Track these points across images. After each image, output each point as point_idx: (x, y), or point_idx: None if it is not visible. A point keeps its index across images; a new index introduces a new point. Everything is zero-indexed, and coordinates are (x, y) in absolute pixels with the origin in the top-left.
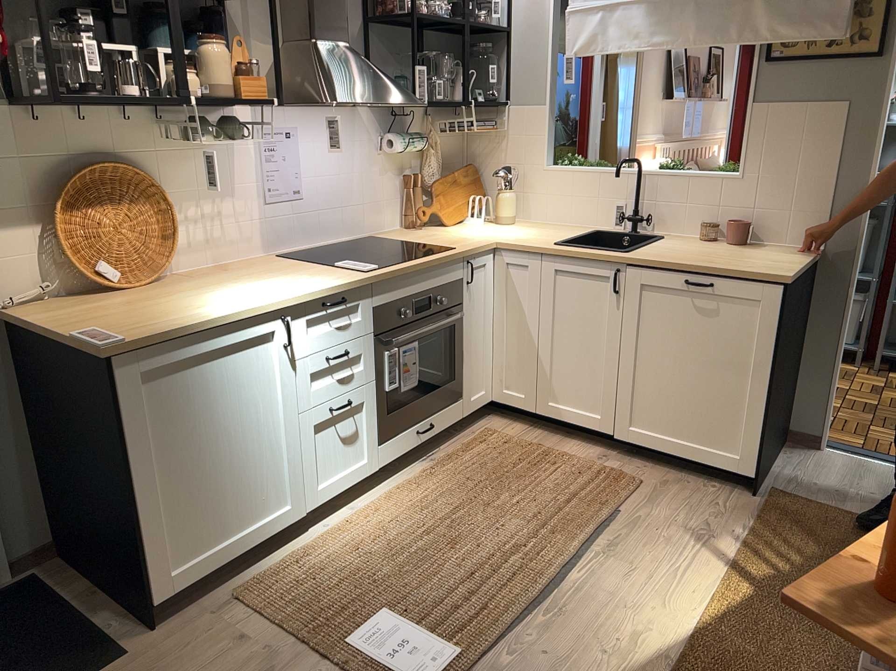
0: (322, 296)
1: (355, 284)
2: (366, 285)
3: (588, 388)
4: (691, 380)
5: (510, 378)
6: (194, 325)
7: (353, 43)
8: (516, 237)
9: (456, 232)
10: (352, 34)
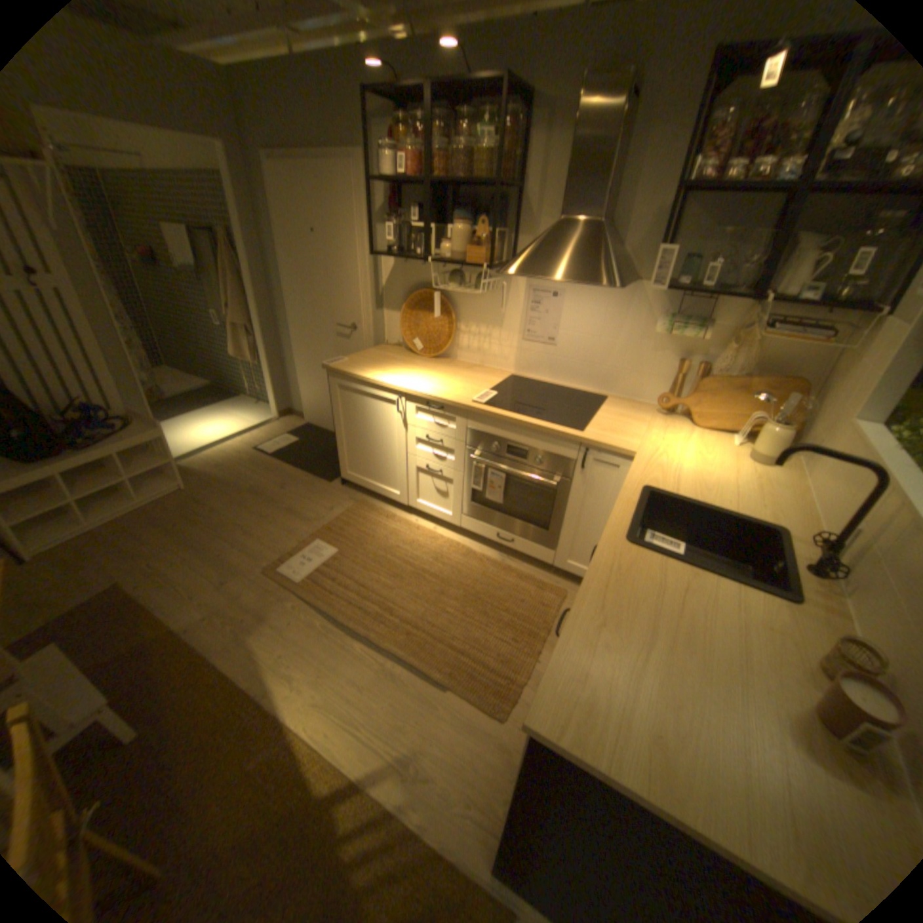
0: (425, 398)
1: (449, 403)
2: (461, 409)
3: None
4: None
5: None
6: (354, 374)
7: (658, 215)
8: (670, 464)
9: (671, 432)
10: (660, 205)
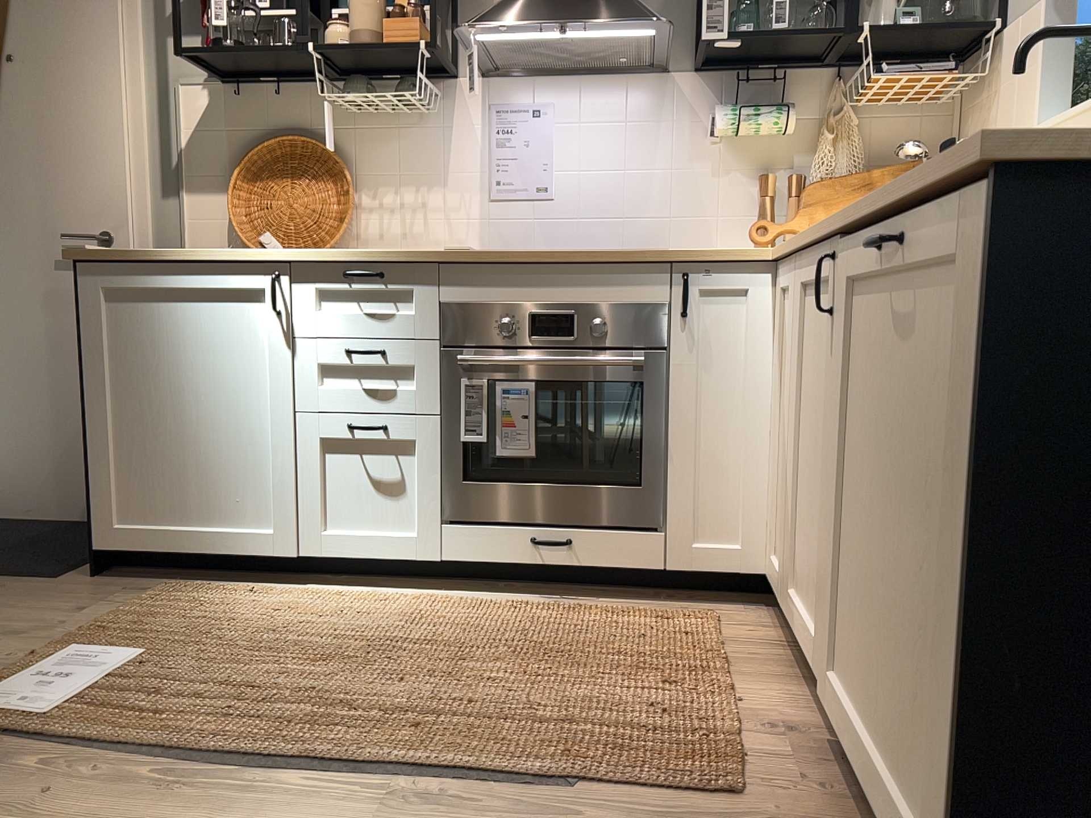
0: (341, 262)
1: (399, 257)
2: (425, 264)
3: (820, 561)
4: (897, 554)
5: (780, 531)
6: (157, 252)
7: None
8: None
9: None
10: None
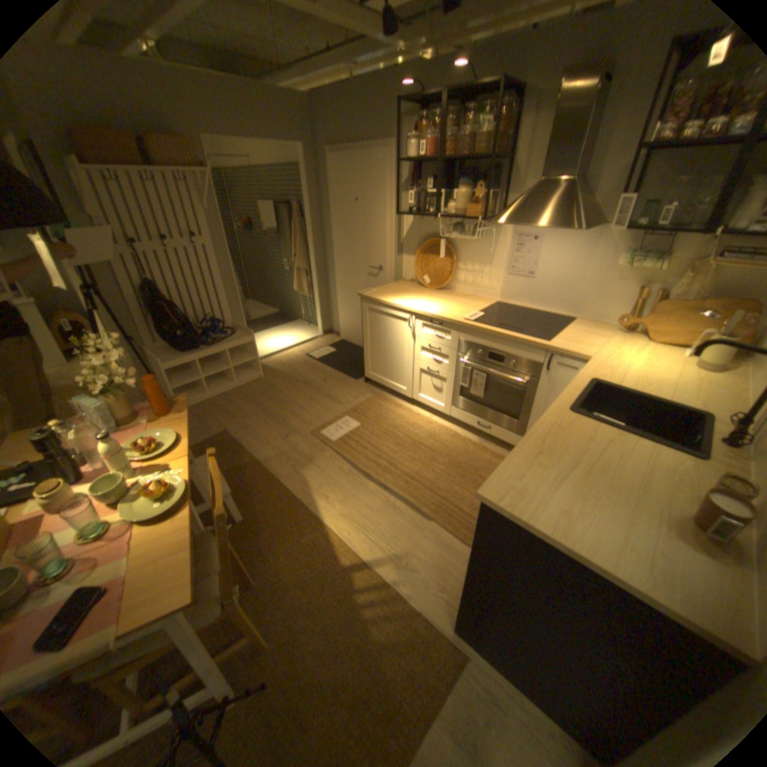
0: (429, 317)
1: (446, 320)
2: (455, 324)
3: None
4: None
5: None
6: (379, 300)
7: (624, 171)
8: (619, 366)
9: (627, 345)
10: (626, 162)
